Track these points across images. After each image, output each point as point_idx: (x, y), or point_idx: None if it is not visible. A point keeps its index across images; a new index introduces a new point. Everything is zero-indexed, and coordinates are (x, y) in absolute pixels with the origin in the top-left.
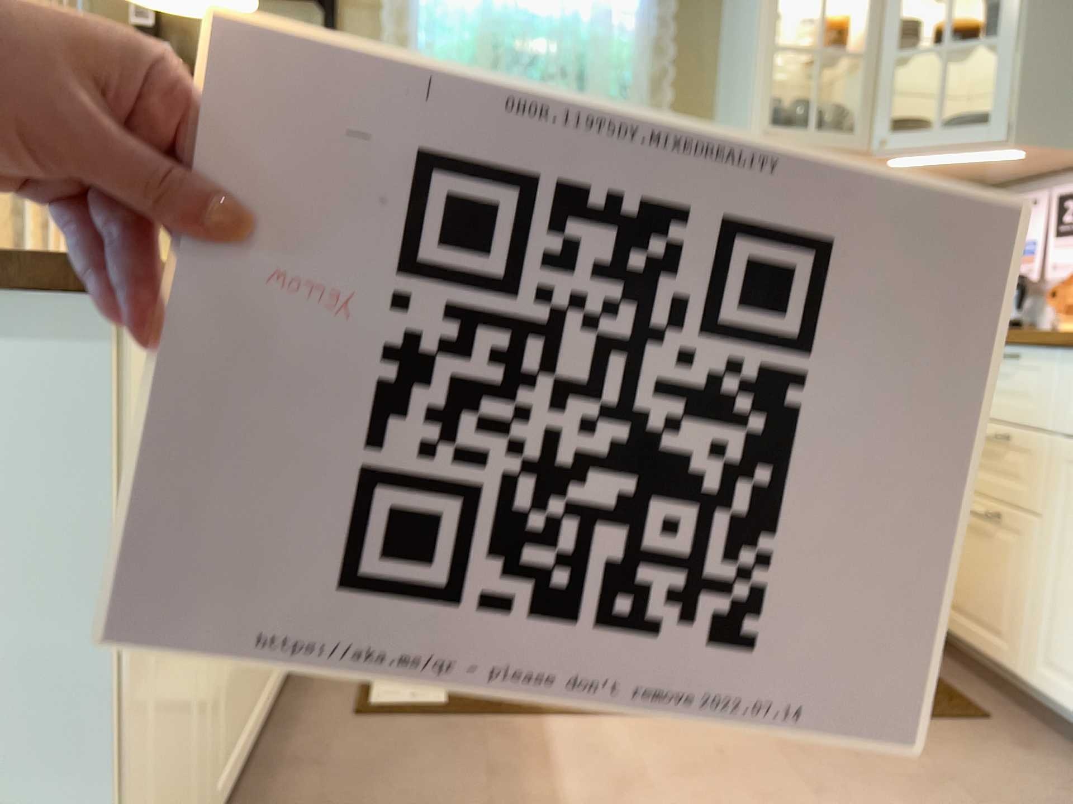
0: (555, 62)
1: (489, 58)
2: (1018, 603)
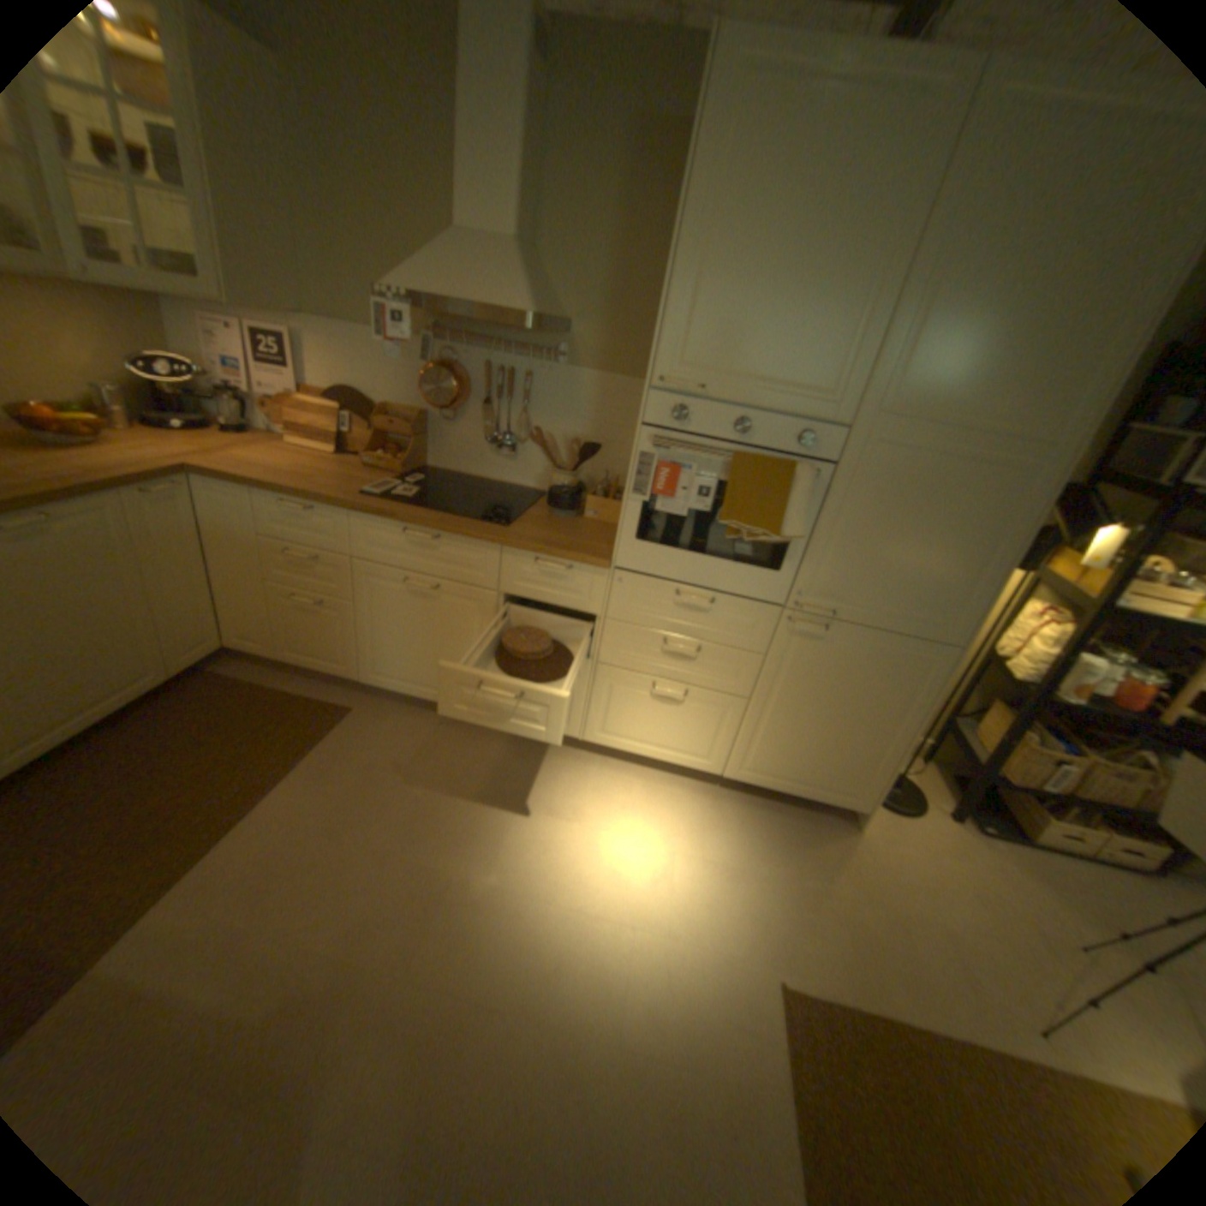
0: None
1: None
2: (342, 646)
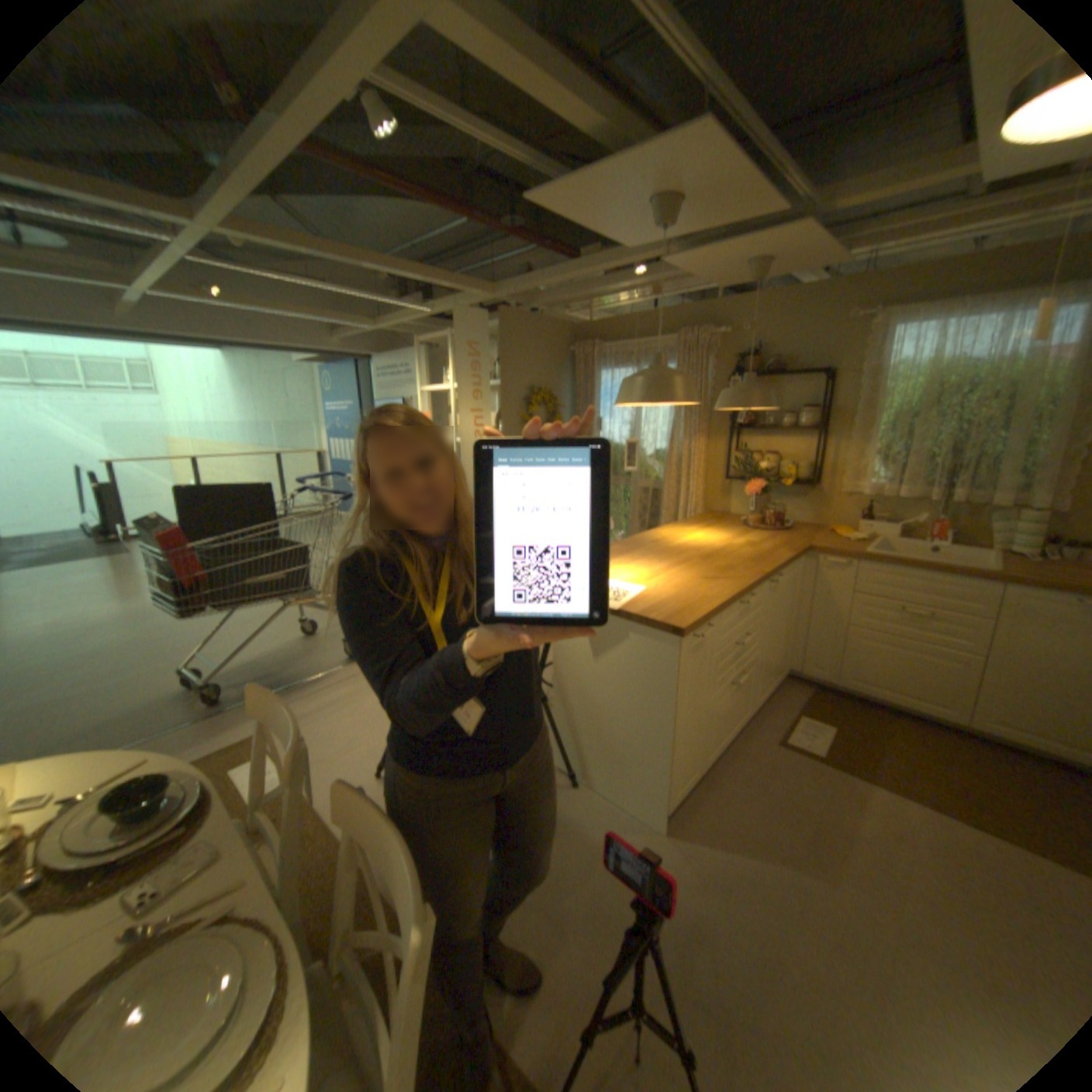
0: (986, 394)
1: (932, 395)
2: None
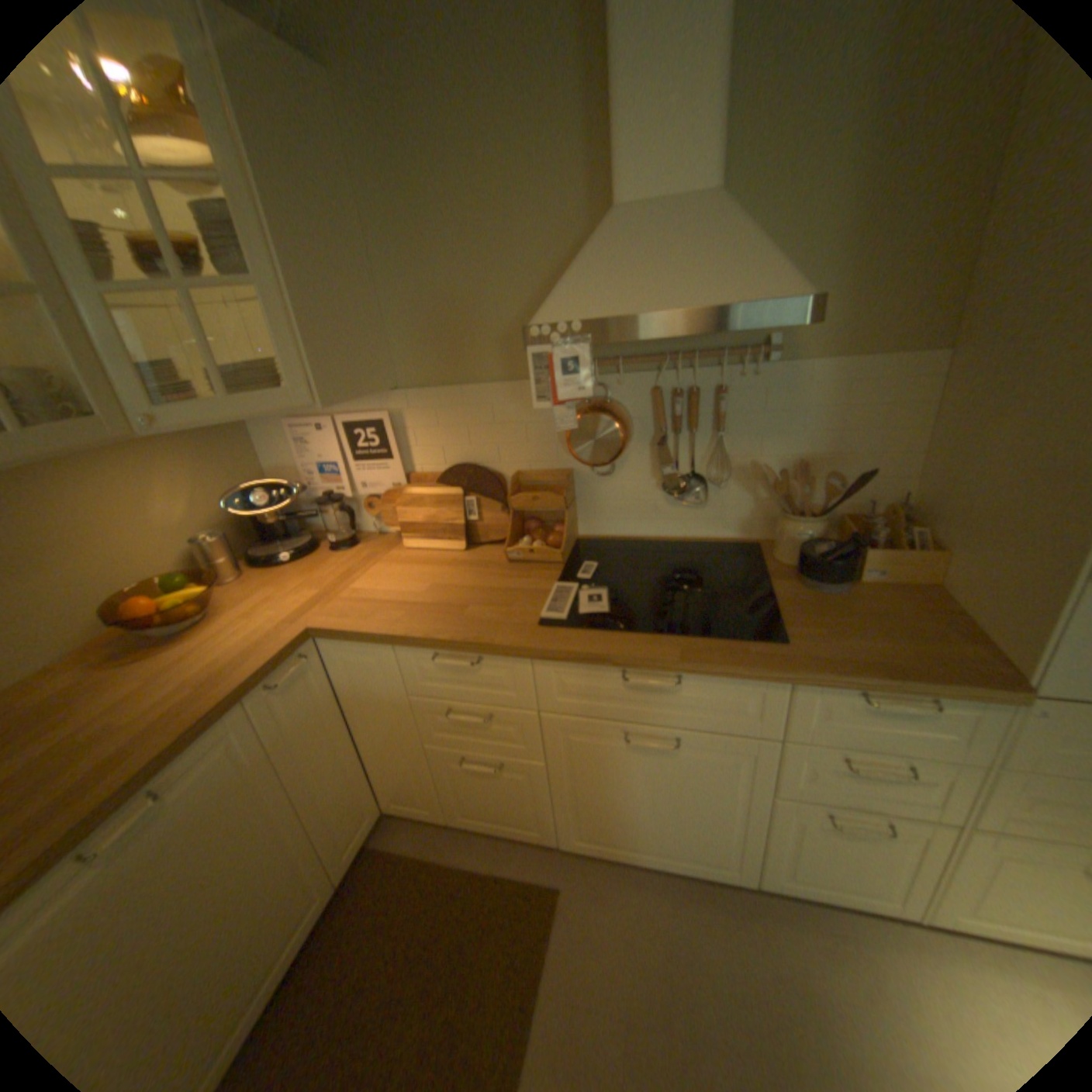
0: None
1: None
2: (535, 810)
